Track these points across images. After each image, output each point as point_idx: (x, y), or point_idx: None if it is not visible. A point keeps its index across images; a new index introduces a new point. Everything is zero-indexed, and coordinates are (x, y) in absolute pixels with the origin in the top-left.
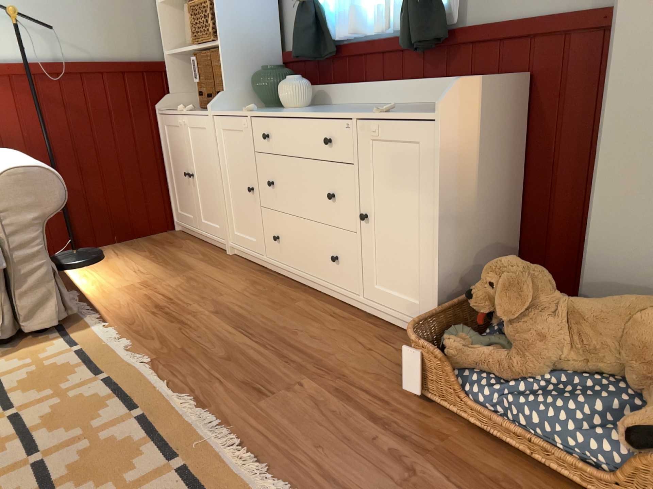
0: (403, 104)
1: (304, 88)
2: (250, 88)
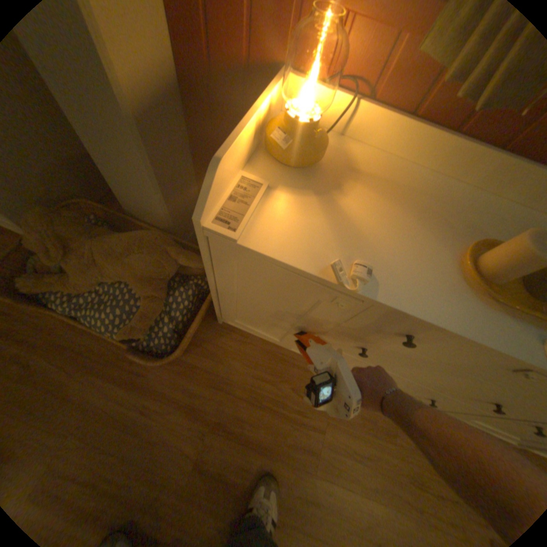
0: None
1: None
2: None
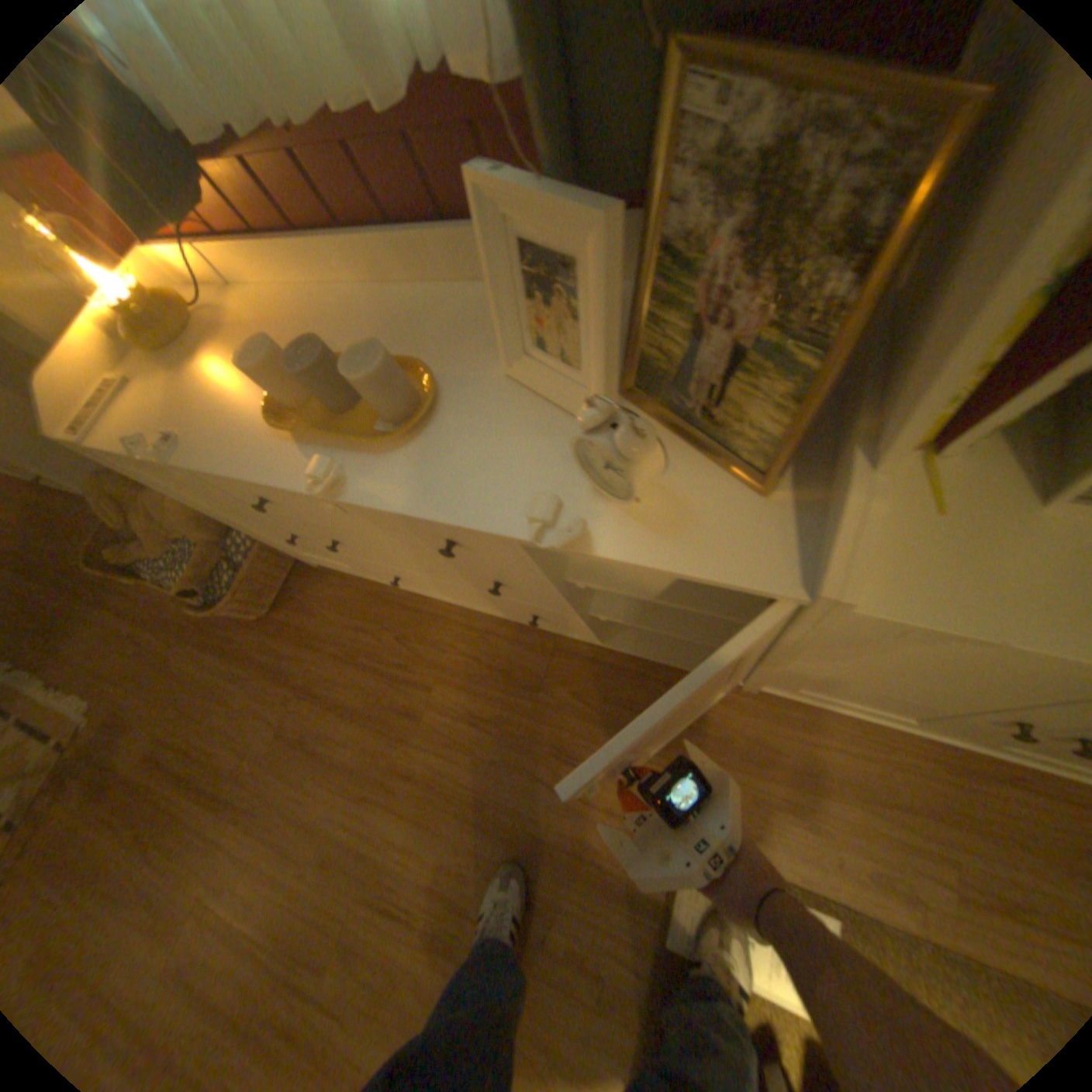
0: None
1: None
2: None
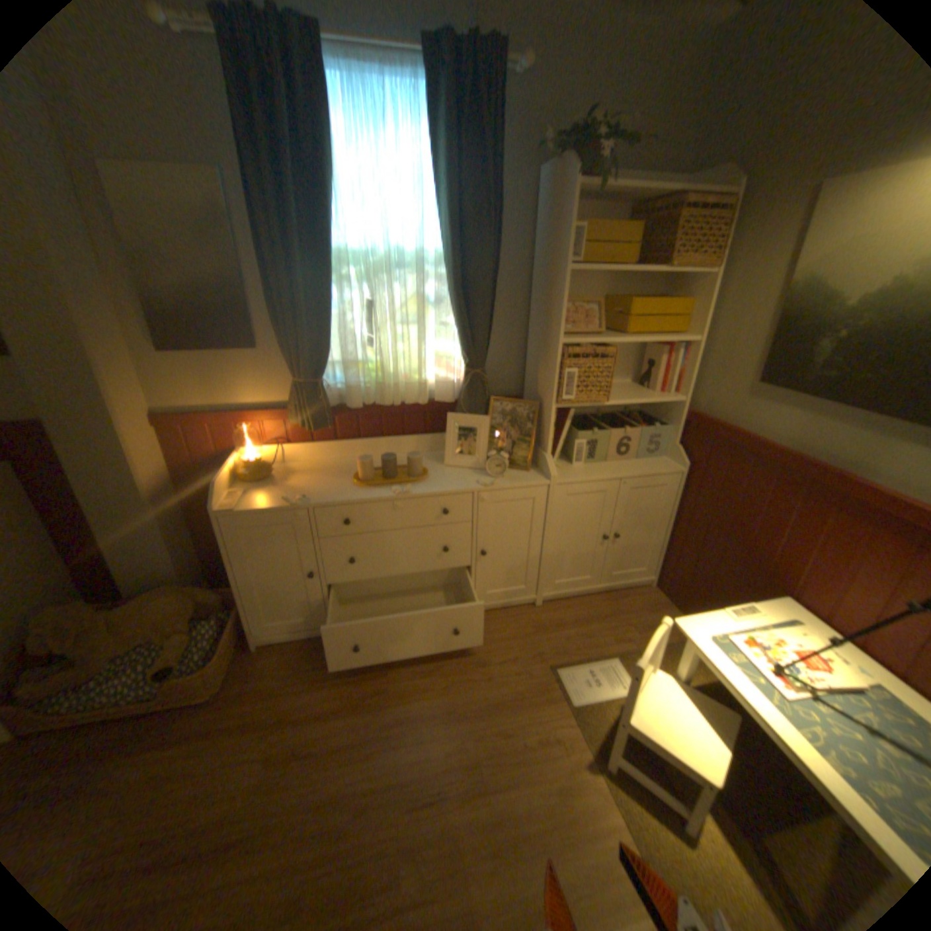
0: None
1: None
2: None
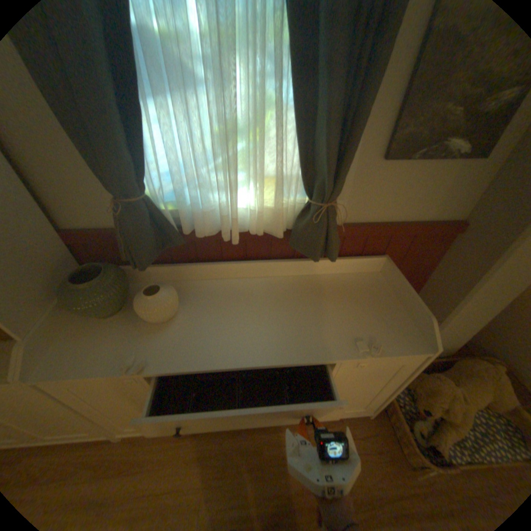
0: (281, 275)
1: (177, 295)
2: (50, 301)
